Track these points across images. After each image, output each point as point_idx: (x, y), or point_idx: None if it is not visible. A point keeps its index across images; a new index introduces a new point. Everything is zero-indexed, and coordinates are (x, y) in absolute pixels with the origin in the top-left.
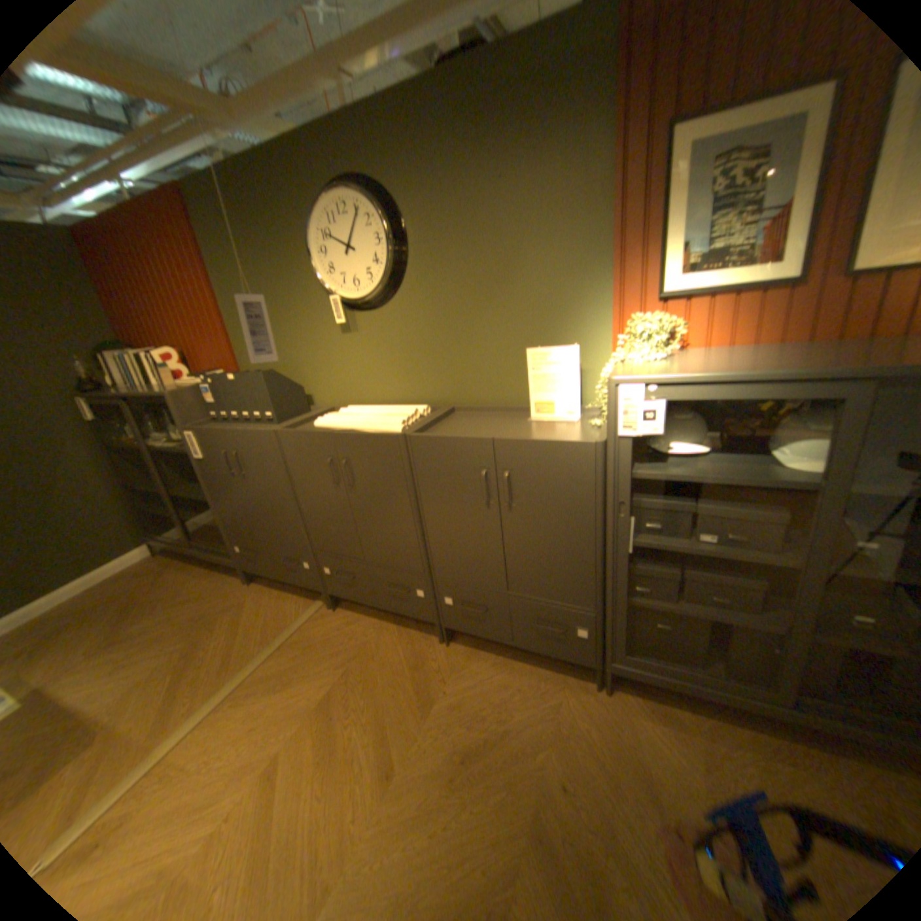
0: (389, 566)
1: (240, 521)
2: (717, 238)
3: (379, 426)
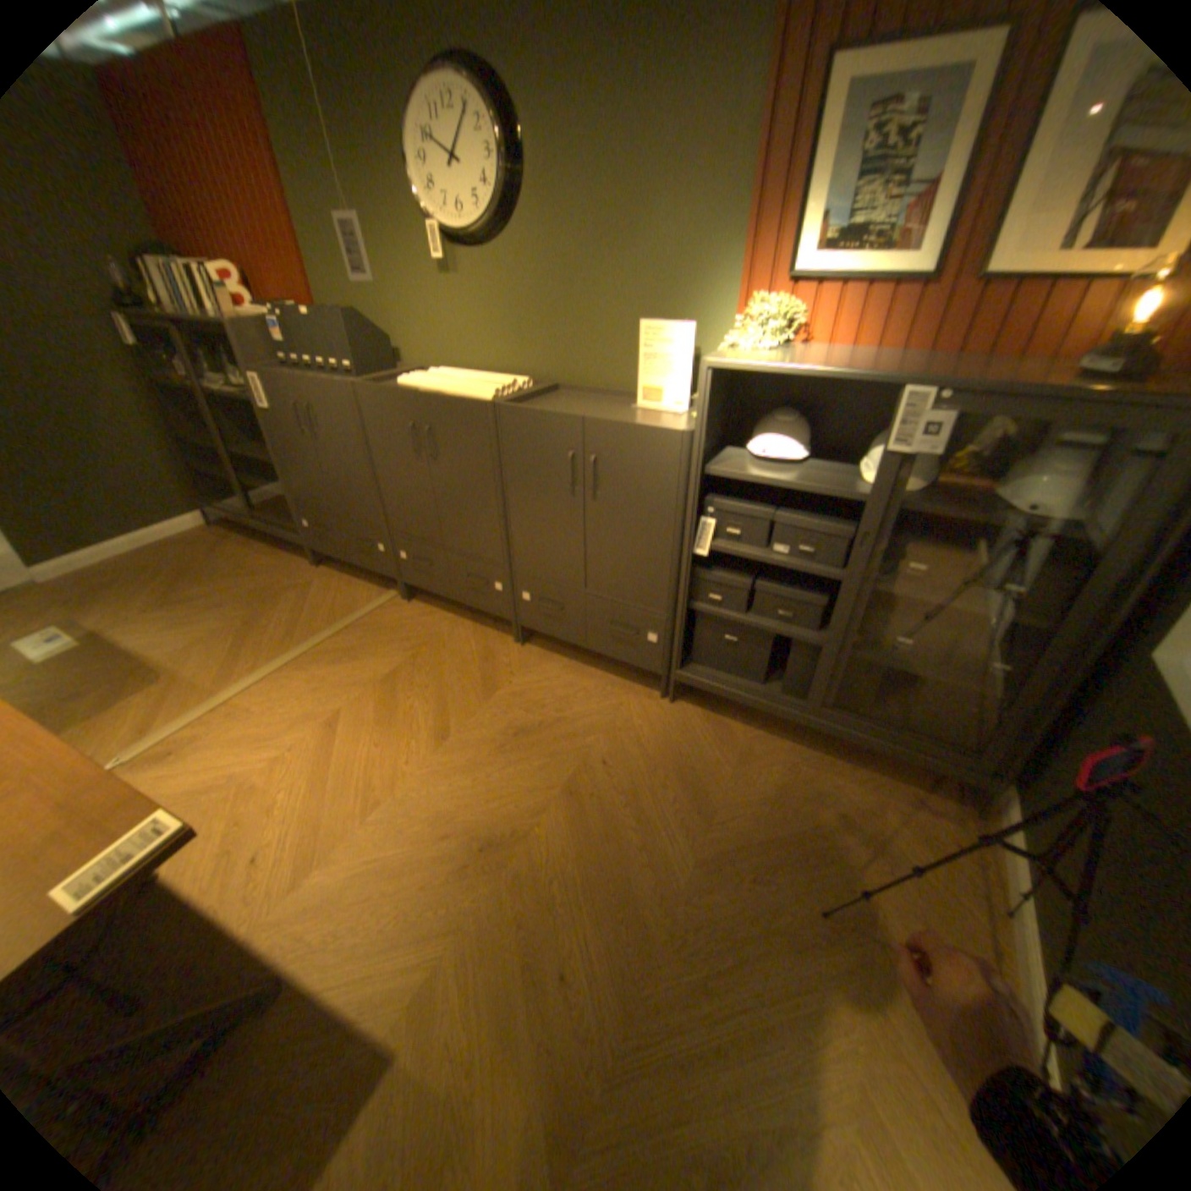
0: (469, 553)
1: (310, 489)
2: (860, 210)
3: (469, 391)
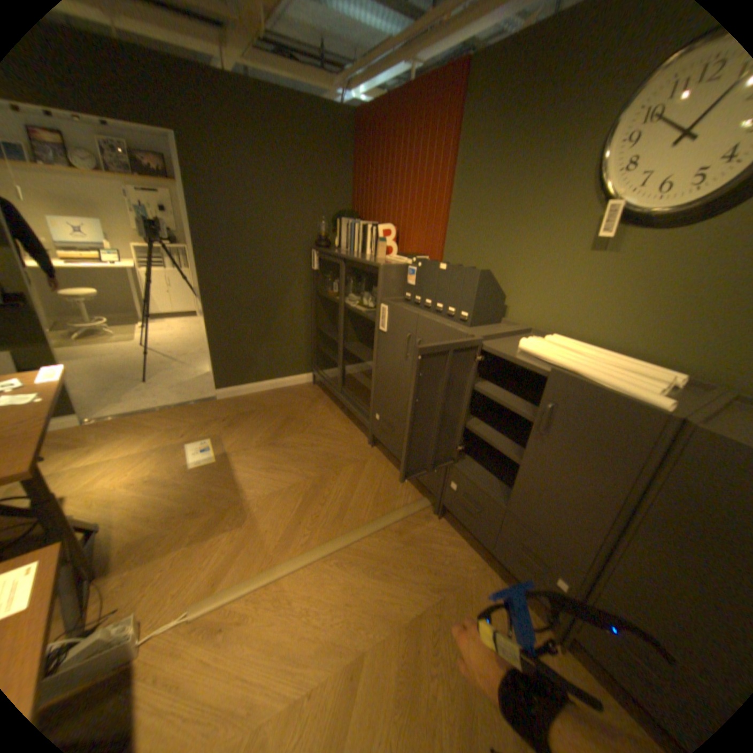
0: (538, 534)
1: (392, 398)
2: None
3: (627, 385)
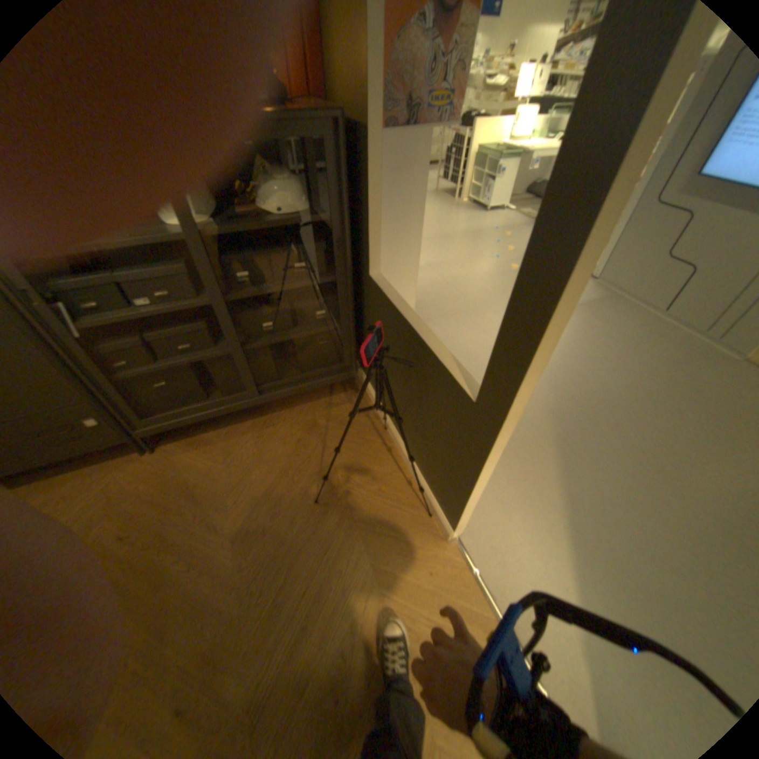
0: None
1: None
2: None
3: None
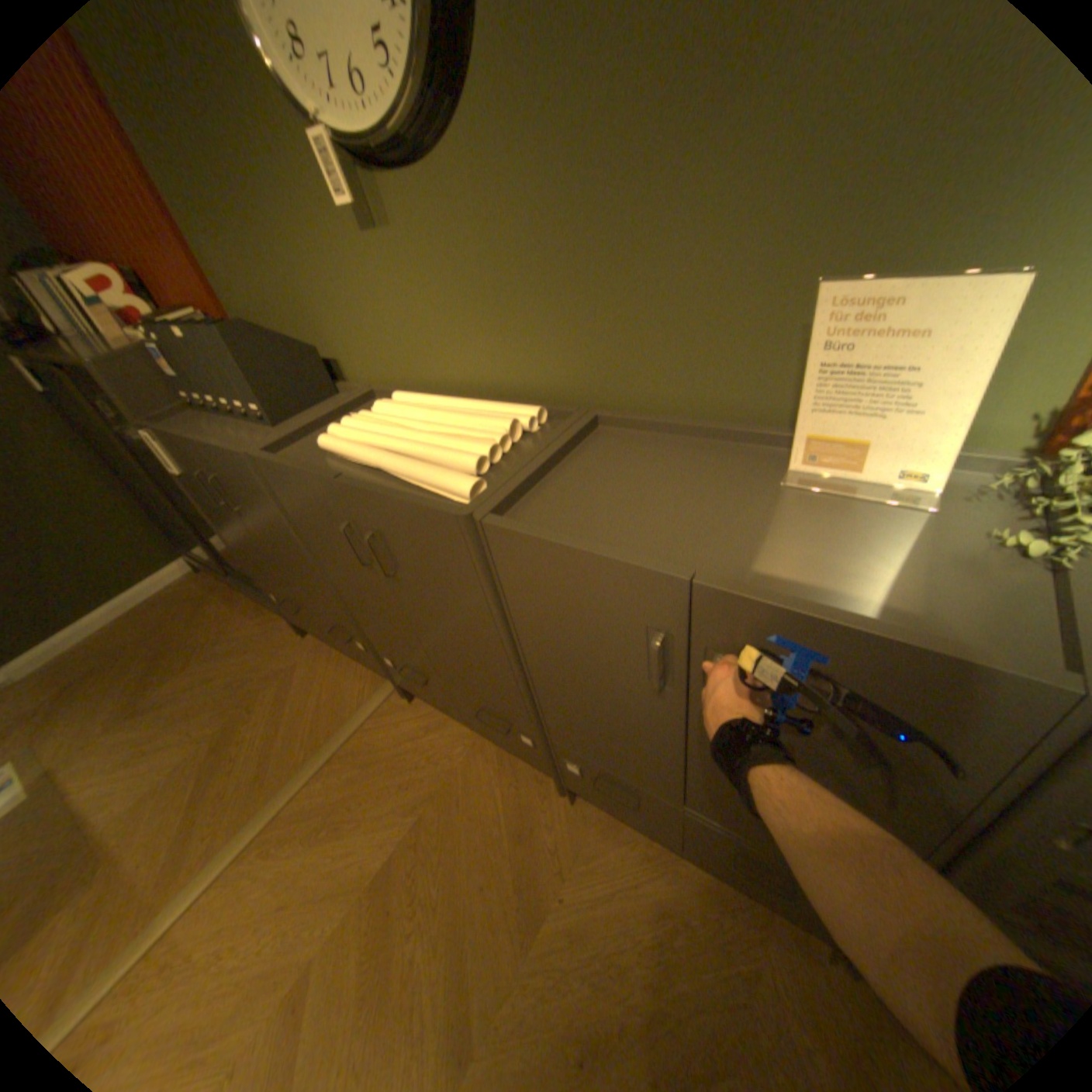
0: (474, 693)
1: (261, 567)
2: None
3: (425, 472)
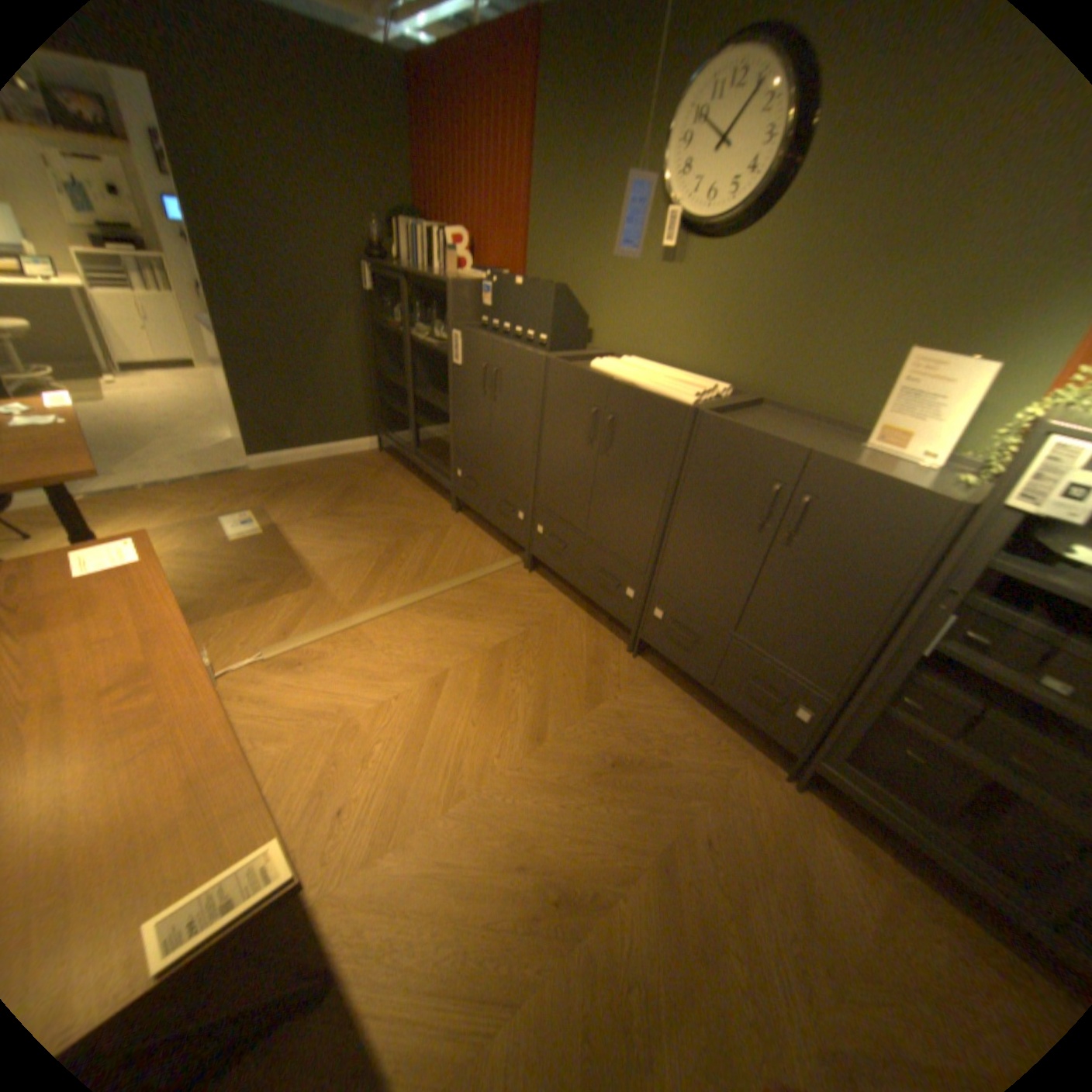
0: (609, 551)
1: (472, 445)
2: None
3: (667, 390)
